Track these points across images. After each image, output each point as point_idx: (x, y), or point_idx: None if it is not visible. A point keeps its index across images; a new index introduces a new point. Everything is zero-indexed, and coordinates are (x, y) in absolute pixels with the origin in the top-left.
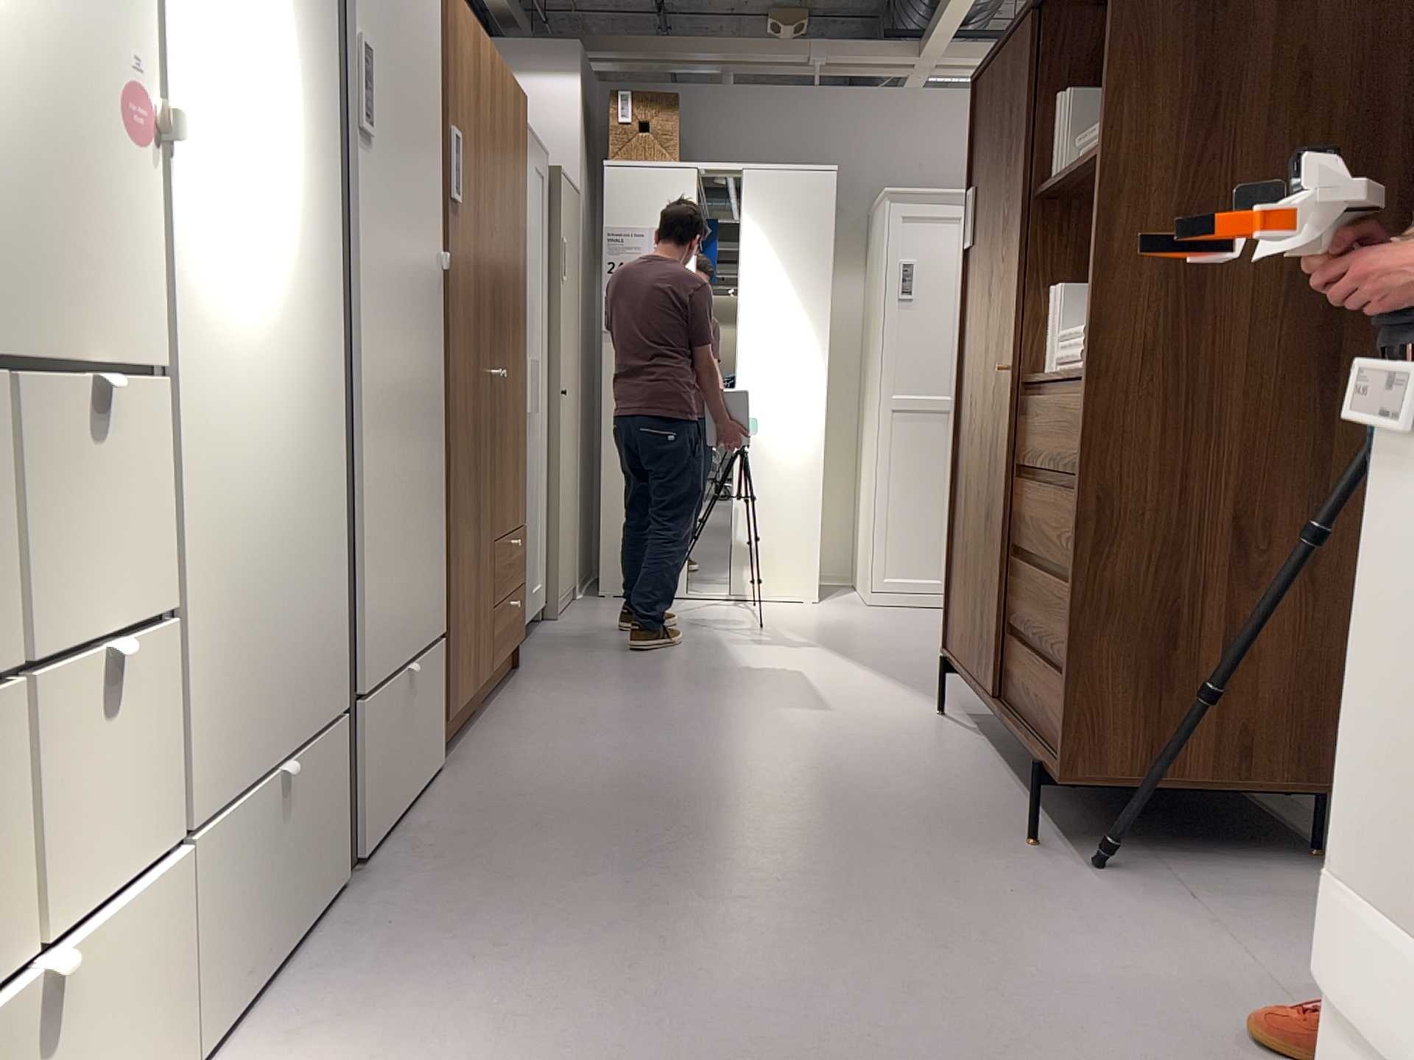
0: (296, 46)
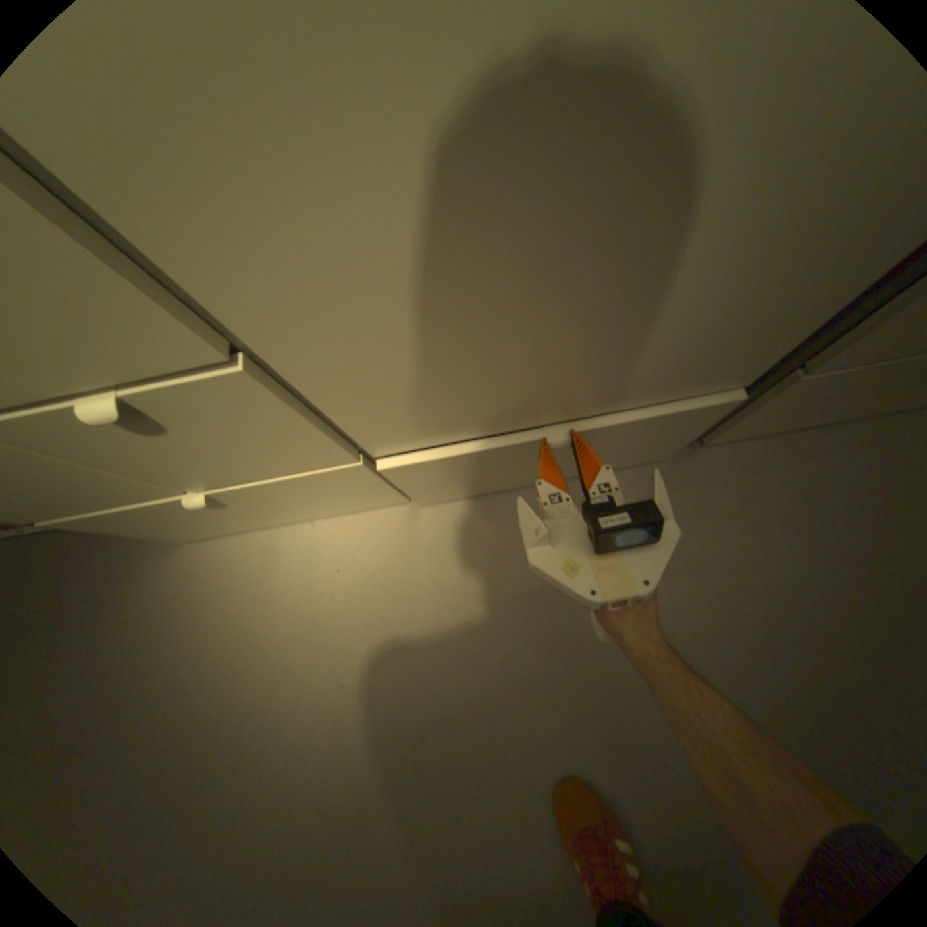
0: None
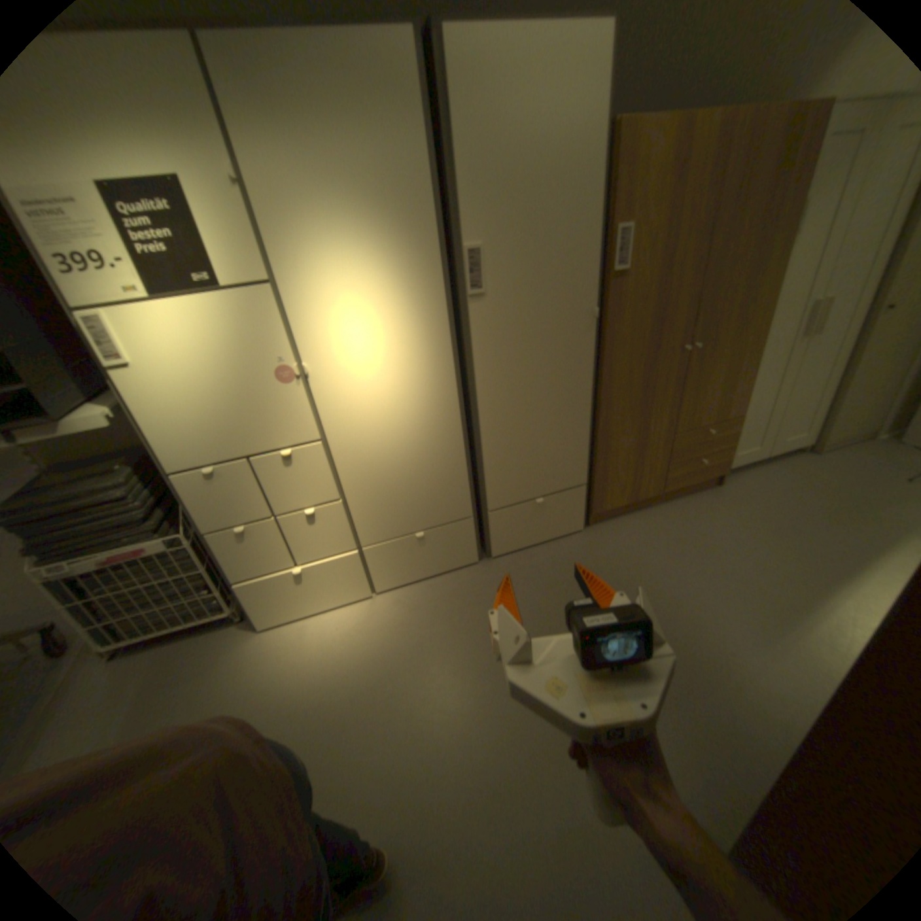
0: (400, 289)
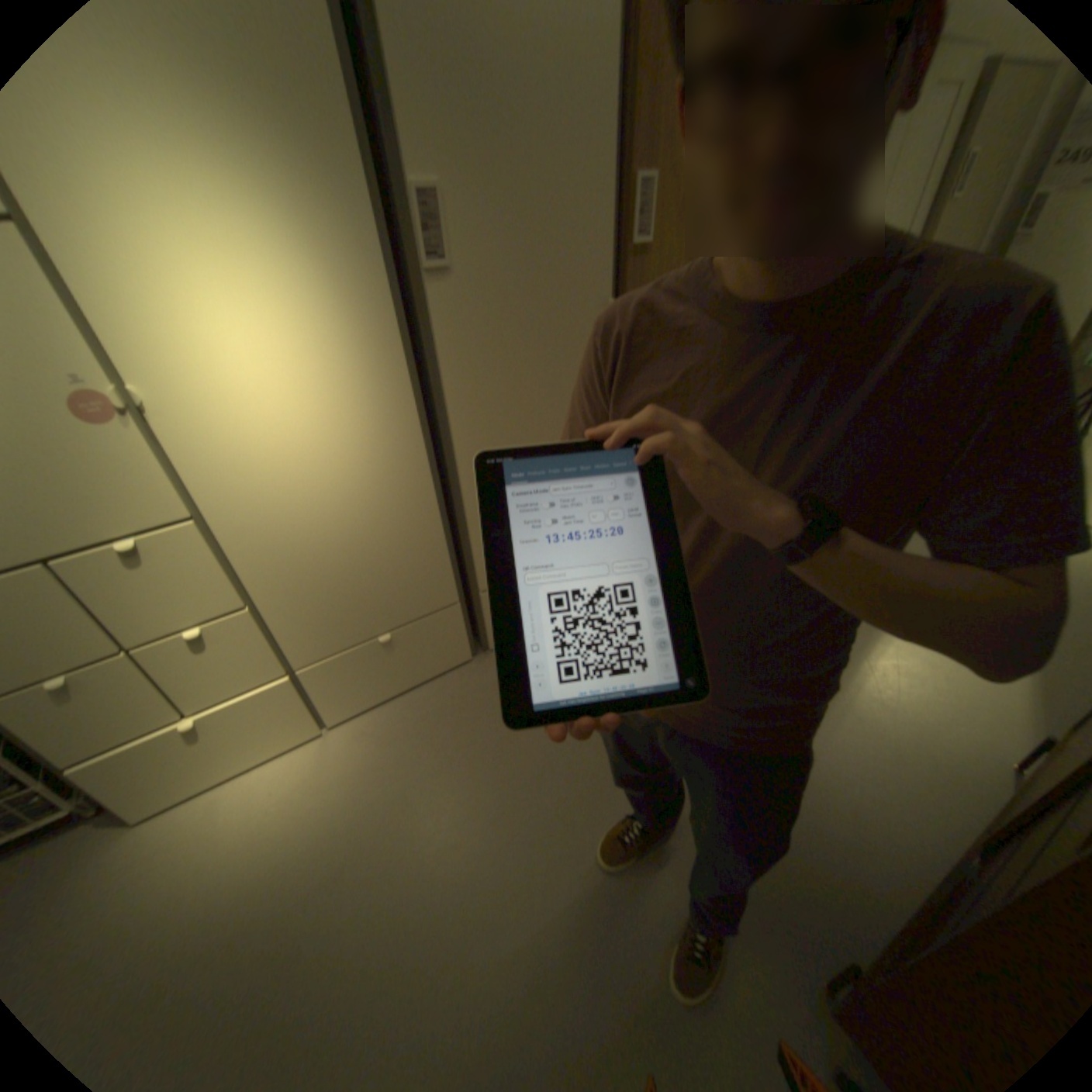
0: (305, 253)
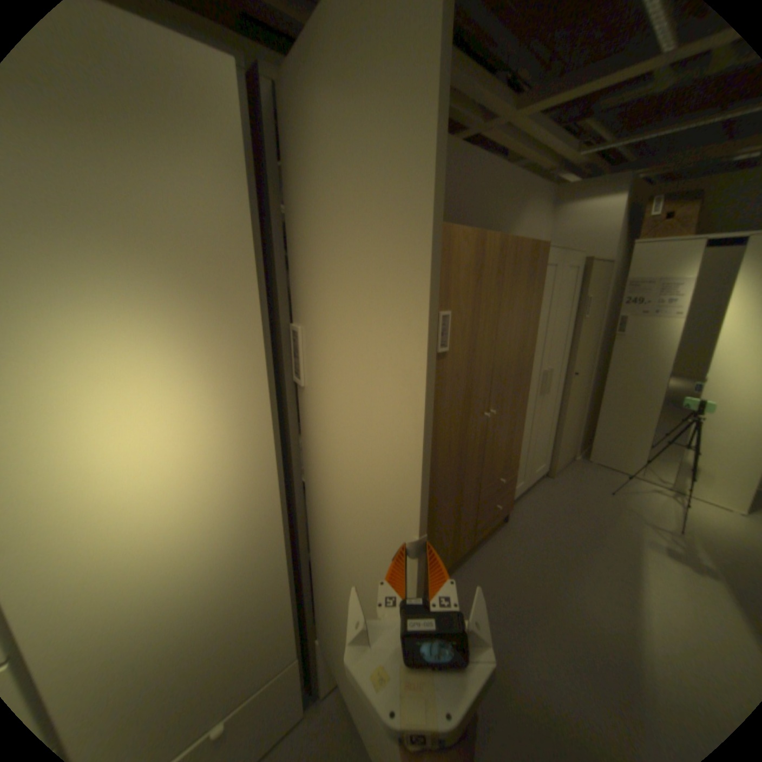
0: (202, 377)
